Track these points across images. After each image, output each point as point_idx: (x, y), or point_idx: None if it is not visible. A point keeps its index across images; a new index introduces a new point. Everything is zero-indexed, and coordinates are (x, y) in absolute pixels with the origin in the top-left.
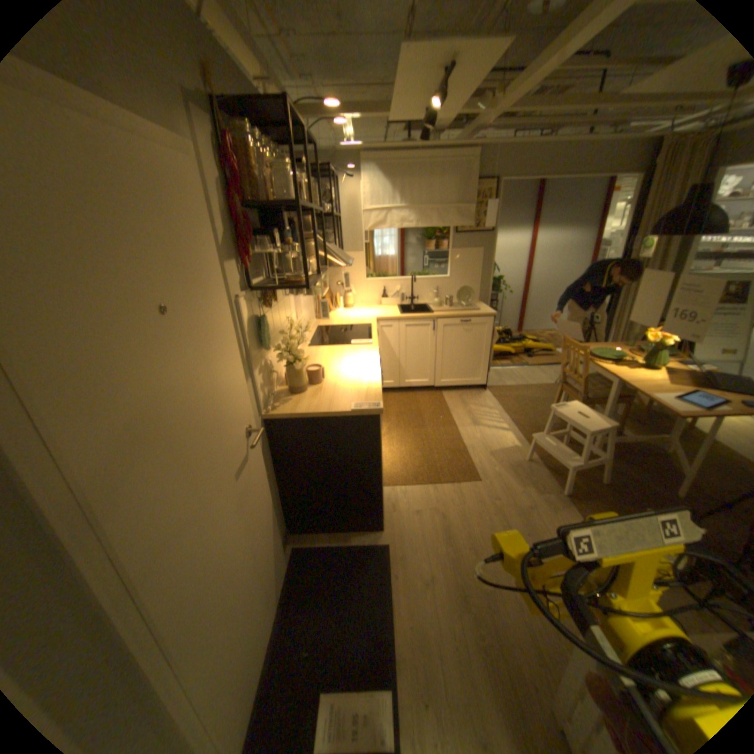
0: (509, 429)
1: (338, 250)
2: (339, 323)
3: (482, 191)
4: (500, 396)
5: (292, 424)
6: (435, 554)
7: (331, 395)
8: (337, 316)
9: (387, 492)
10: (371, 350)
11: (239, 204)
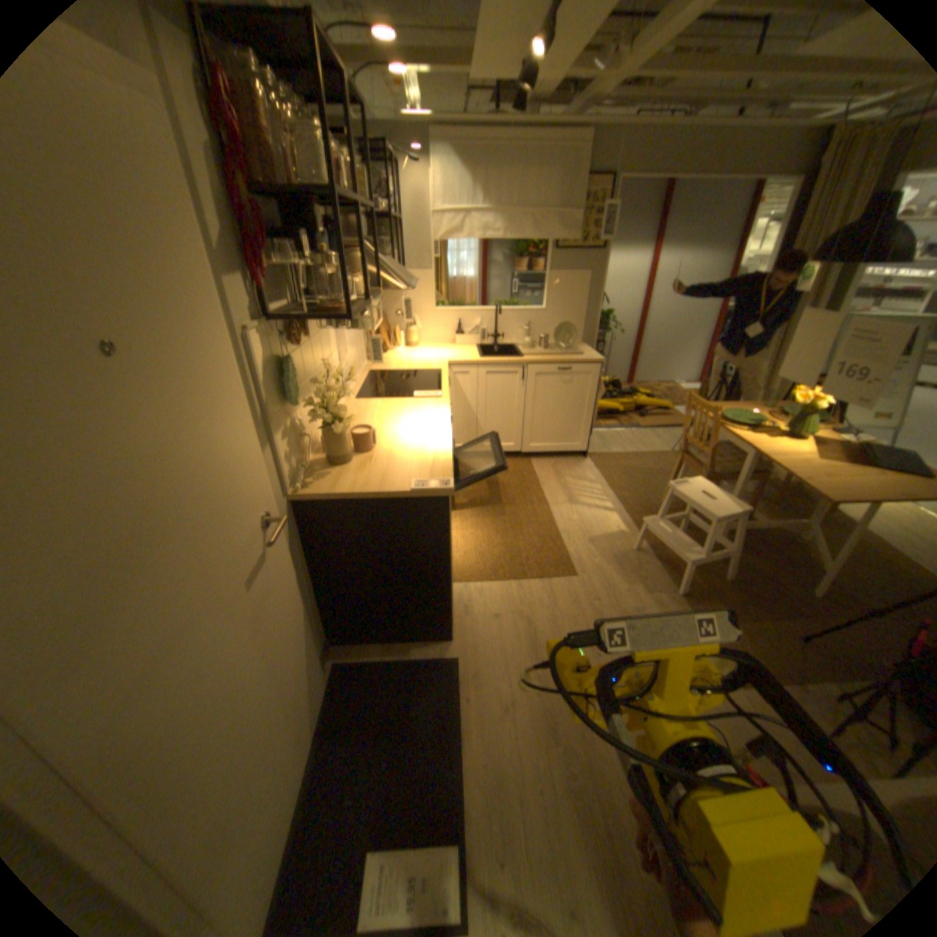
0: (614, 509)
1: (398, 265)
2: (400, 367)
3: (593, 191)
4: (604, 466)
5: (333, 506)
6: (518, 668)
7: (386, 467)
8: (397, 357)
9: (459, 589)
10: (442, 405)
11: (247, 188)
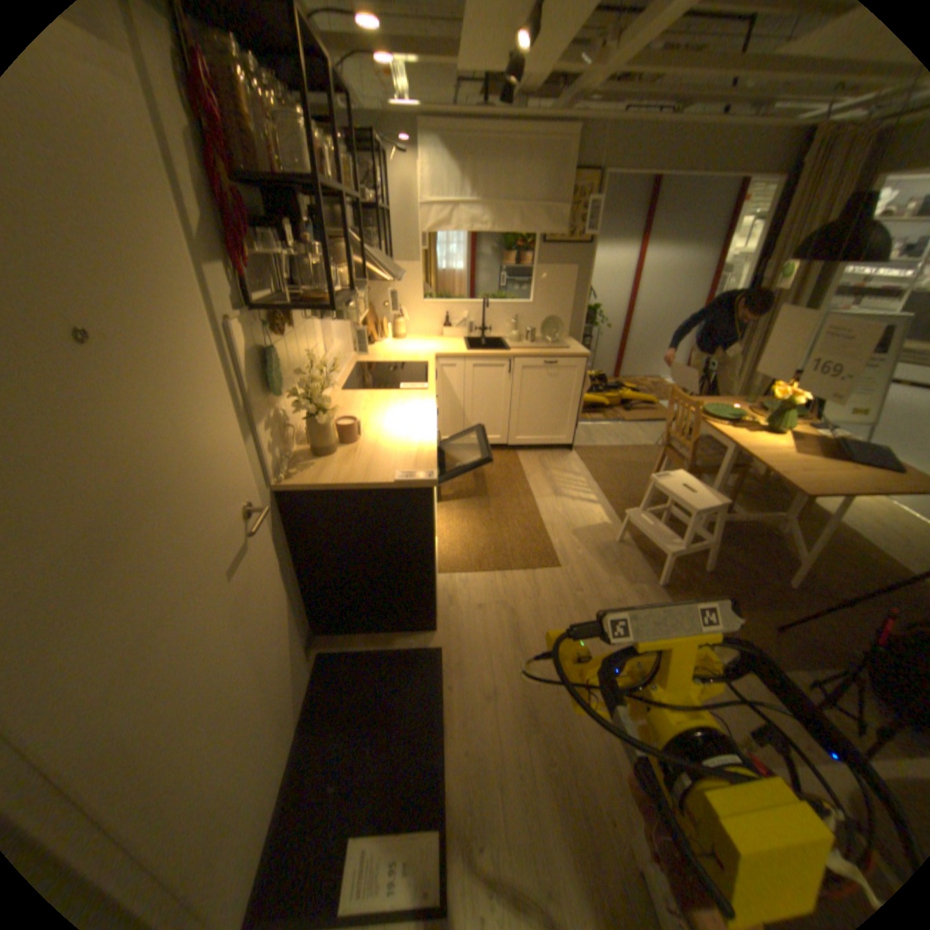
0: (598, 501)
1: (385, 257)
2: (387, 359)
3: (581, 186)
4: (589, 459)
5: (317, 497)
6: (501, 658)
7: (371, 459)
8: (385, 349)
9: (444, 580)
10: (428, 398)
11: (228, 176)
